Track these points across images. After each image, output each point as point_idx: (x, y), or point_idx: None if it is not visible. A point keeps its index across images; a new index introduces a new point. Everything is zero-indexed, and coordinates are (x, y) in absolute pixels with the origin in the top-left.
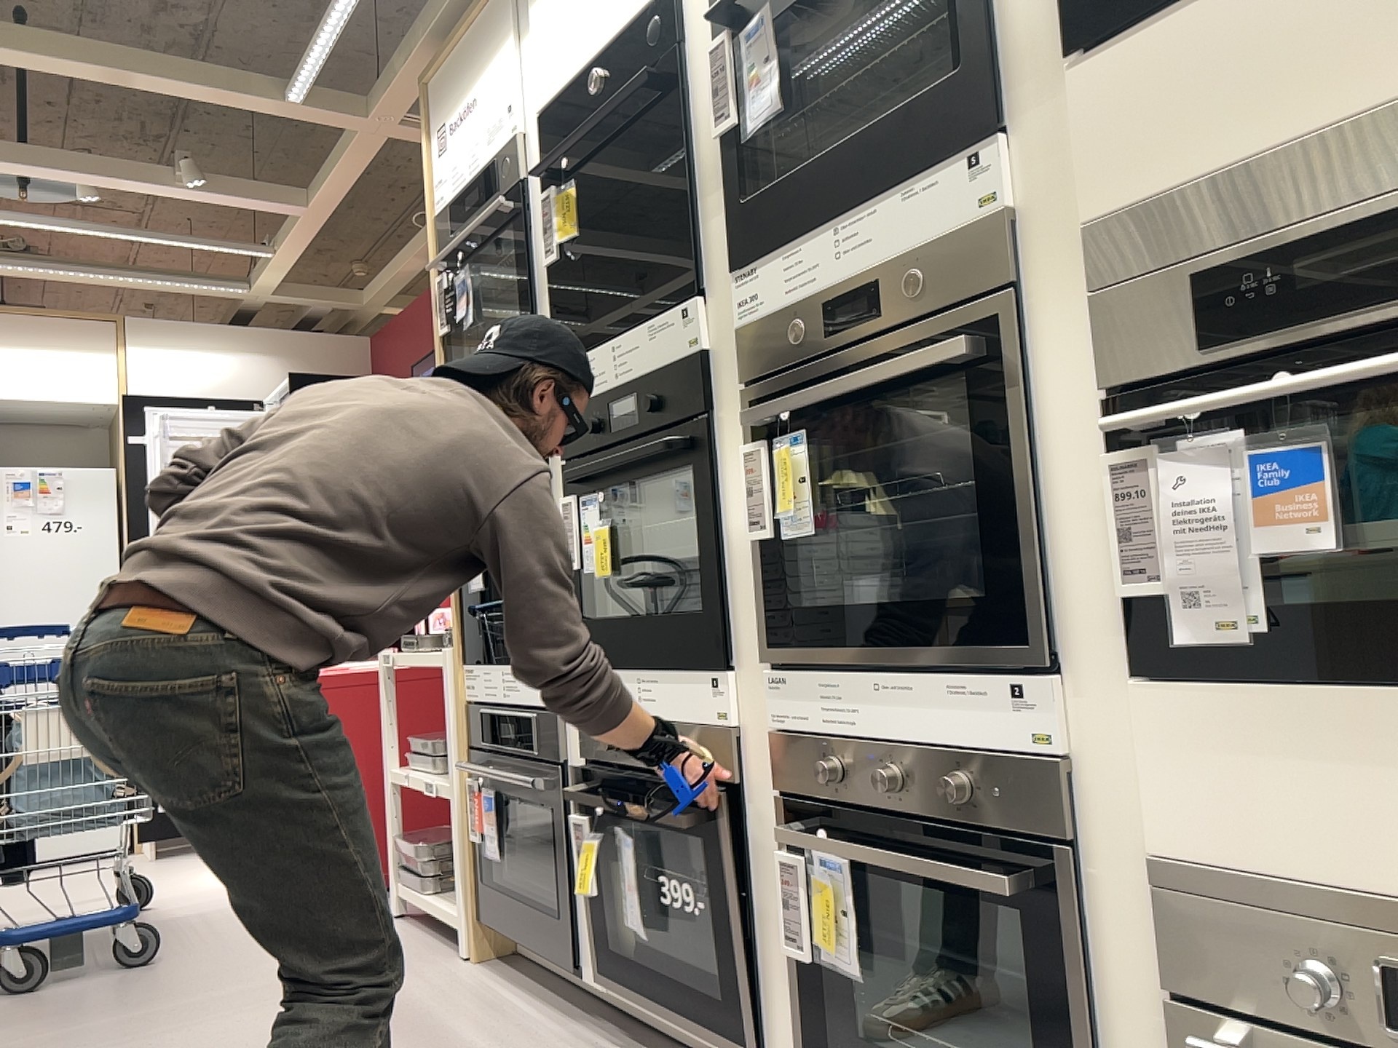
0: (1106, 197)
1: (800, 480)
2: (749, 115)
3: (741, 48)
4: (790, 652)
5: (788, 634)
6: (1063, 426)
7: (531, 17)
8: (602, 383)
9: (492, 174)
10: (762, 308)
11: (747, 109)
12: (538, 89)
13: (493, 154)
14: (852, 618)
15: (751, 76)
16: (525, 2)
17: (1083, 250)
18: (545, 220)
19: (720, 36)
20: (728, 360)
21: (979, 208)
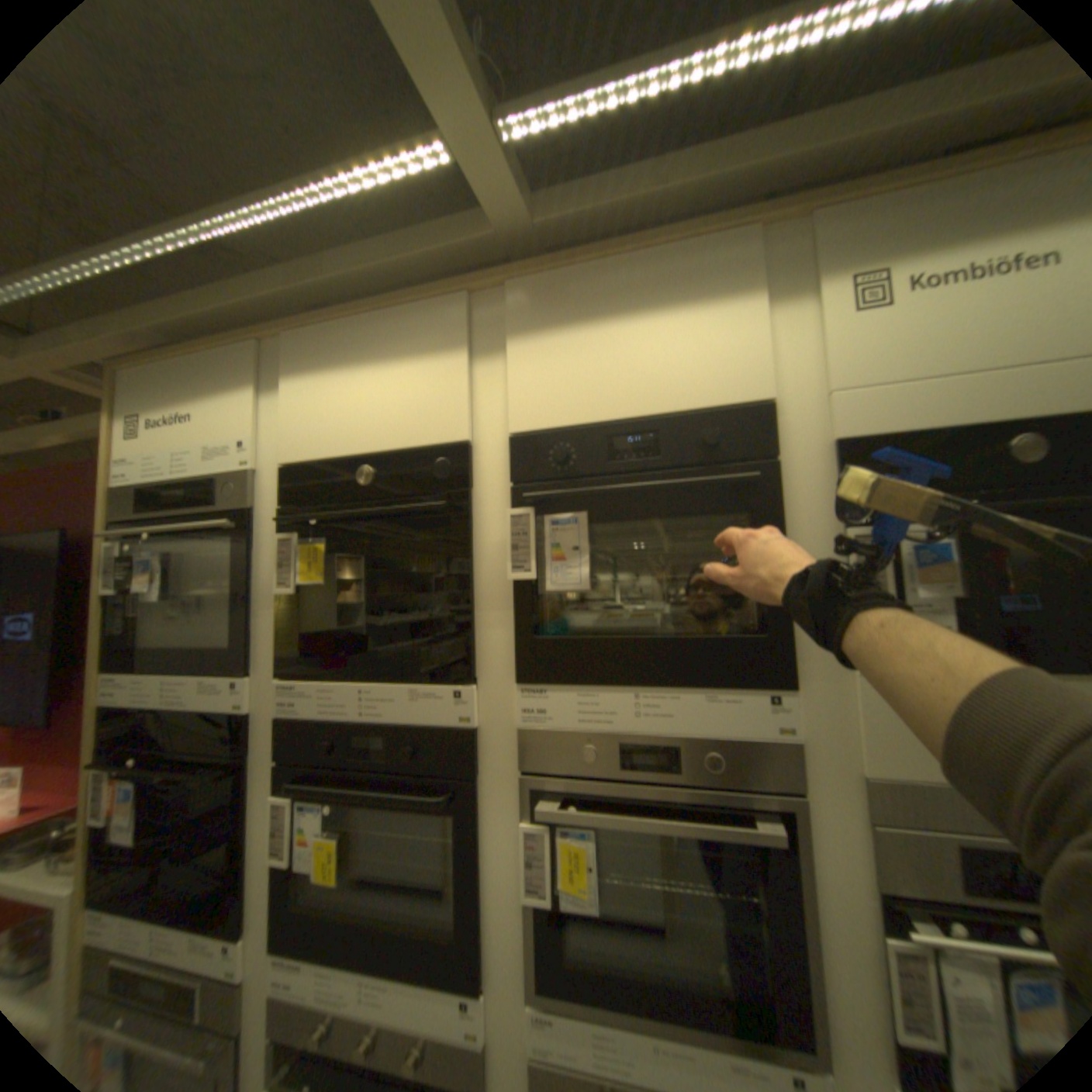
0: (894, 772)
1: (592, 878)
2: (545, 573)
3: (550, 527)
4: (561, 1003)
5: (559, 987)
6: (840, 901)
7: (279, 381)
8: (343, 718)
9: (209, 488)
10: (551, 725)
11: (551, 572)
12: (284, 445)
13: (211, 471)
14: (633, 991)
15: (556, 550)
16: (273, 366)
17: (871, 797)
18: (276, 550)
19: (528, 509)
20: (501, 744)
21: (782, 736)
